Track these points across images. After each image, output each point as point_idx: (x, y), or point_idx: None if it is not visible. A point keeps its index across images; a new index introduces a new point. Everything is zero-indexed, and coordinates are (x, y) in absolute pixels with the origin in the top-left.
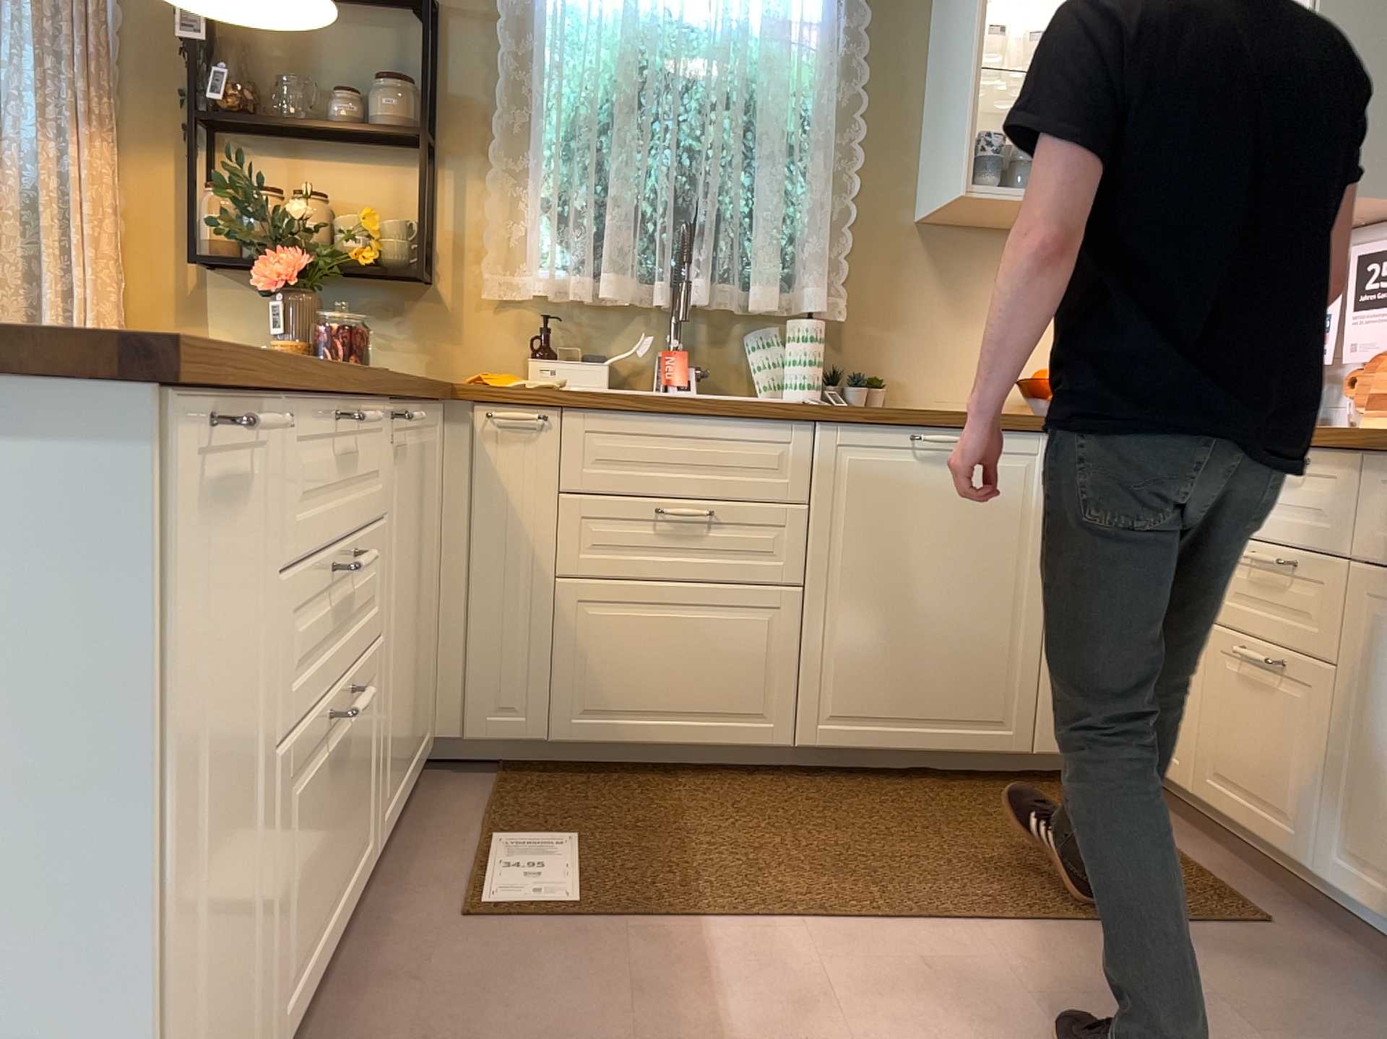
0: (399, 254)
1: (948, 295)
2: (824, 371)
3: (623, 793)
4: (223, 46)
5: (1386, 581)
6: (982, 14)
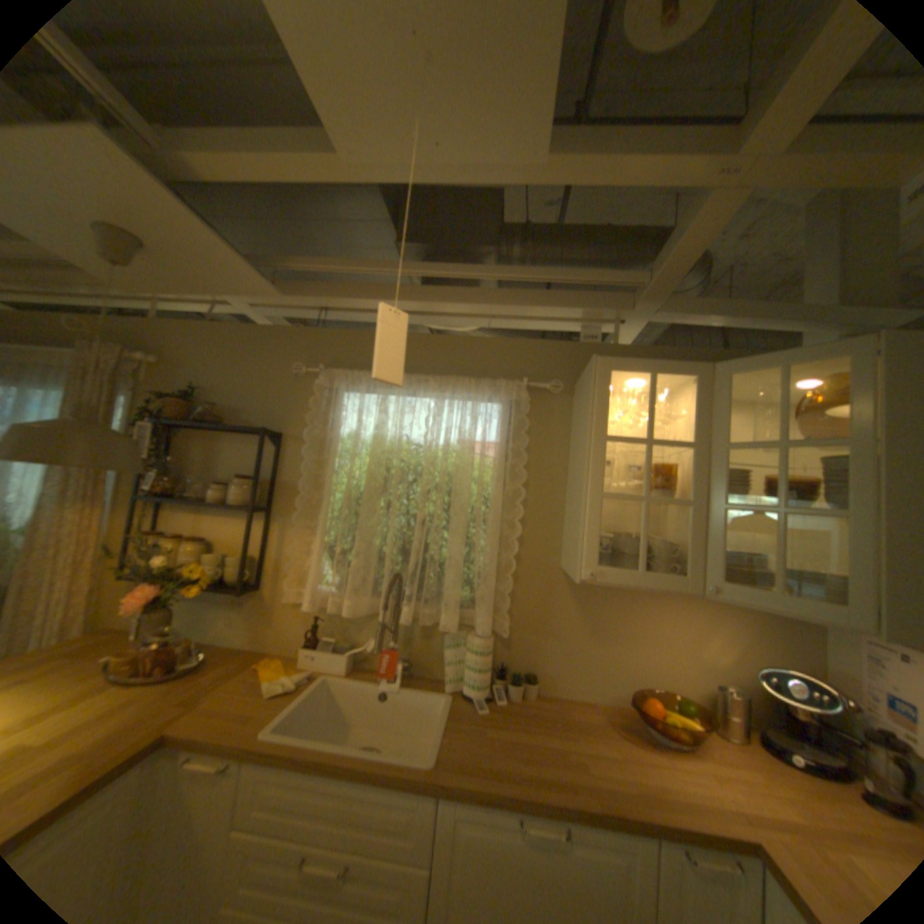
0: (231, 578)
1: (584, 618)
2: (489, 678)
3: None
4: (166, 454)
5: None
6: (591, 456)
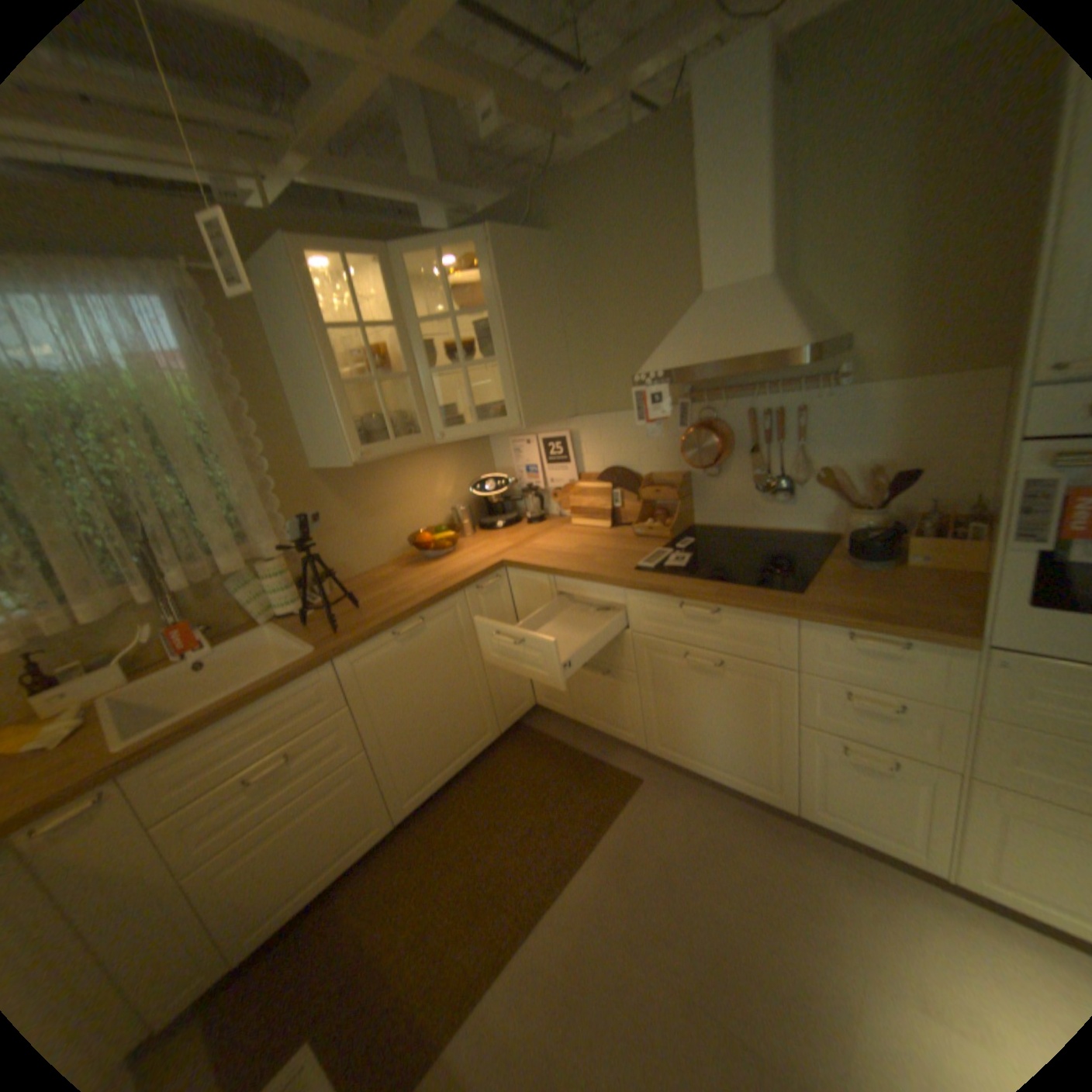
0: None
1: (347, 507)
2: (295, 591)
3: (309, 953)
4: None
5: (651, 641)
6: (316, 350)
